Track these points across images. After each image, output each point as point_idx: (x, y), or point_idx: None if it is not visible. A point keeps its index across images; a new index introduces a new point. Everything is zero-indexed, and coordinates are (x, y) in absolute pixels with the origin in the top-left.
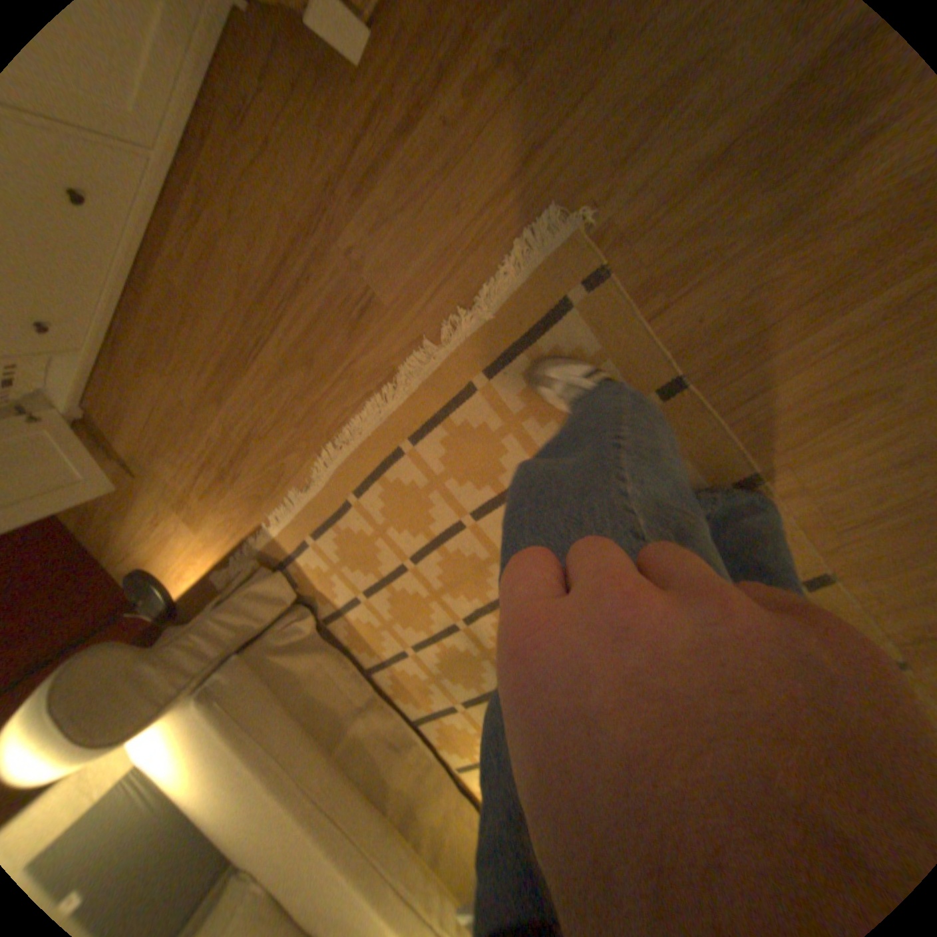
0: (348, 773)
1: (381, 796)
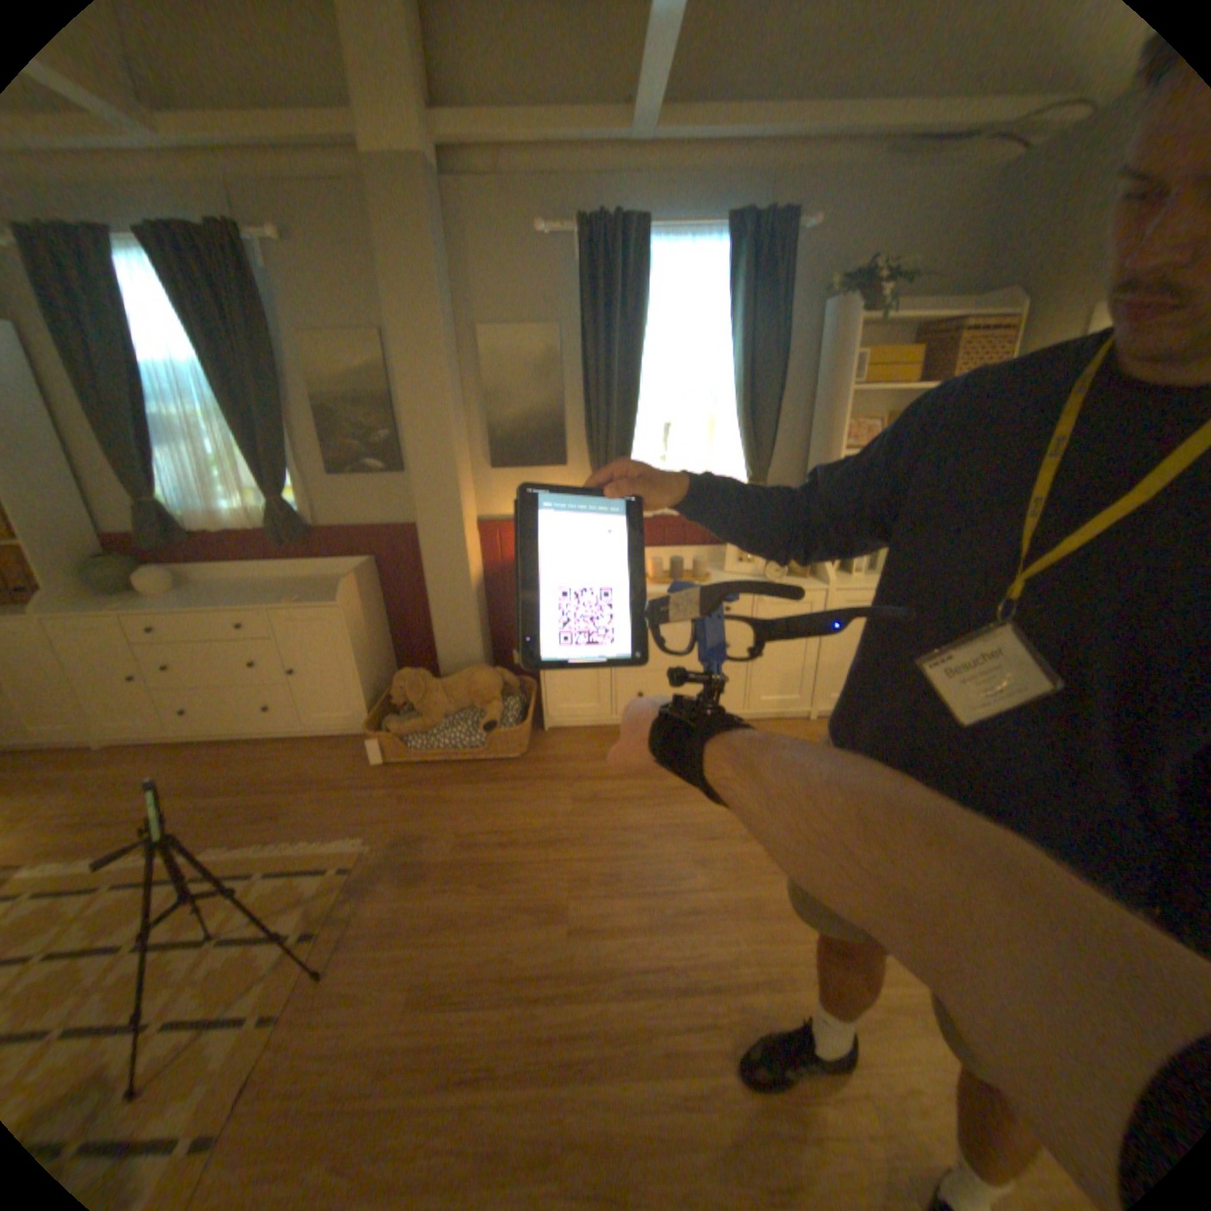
0: None
1: None
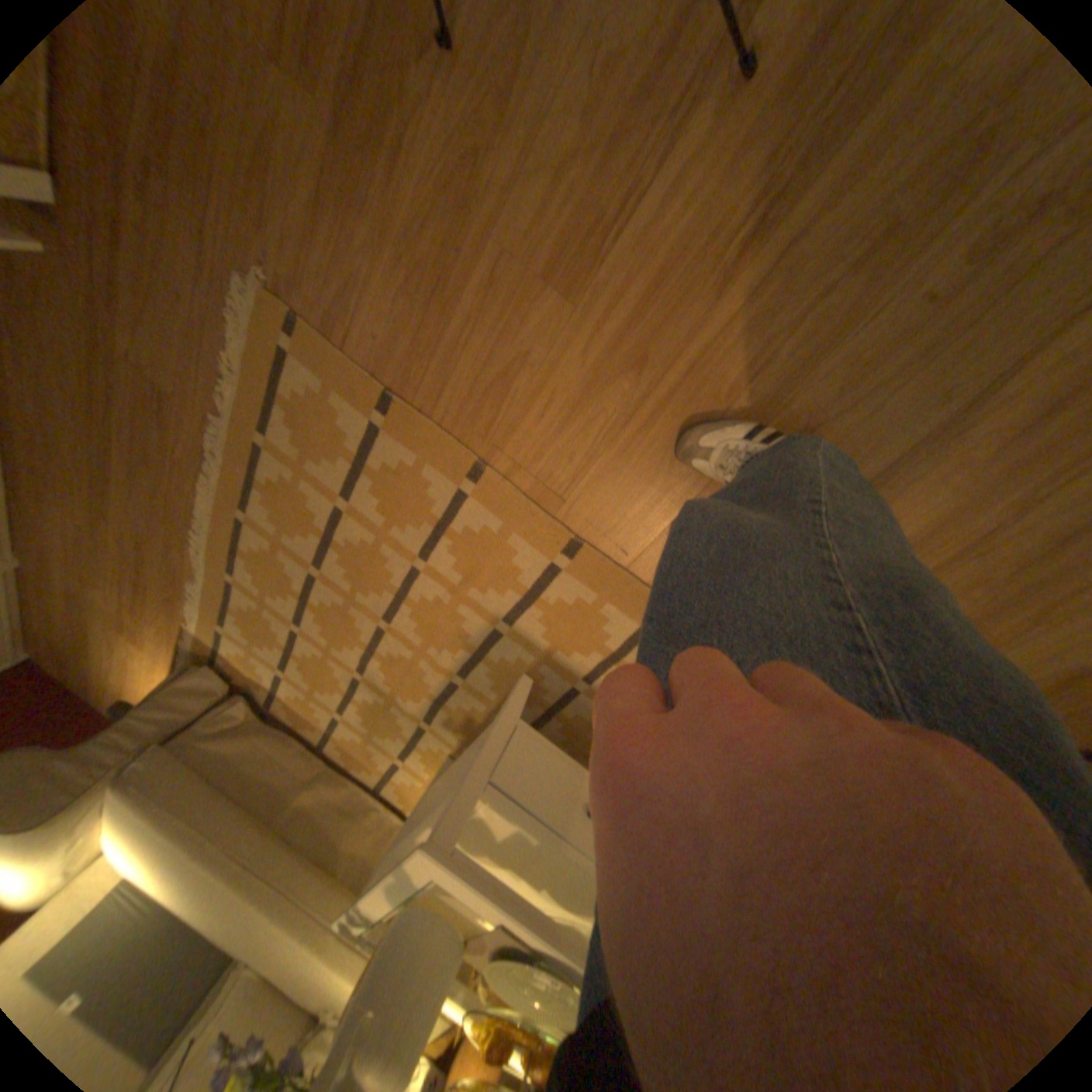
0: (289, 841)
1: (329, 859)
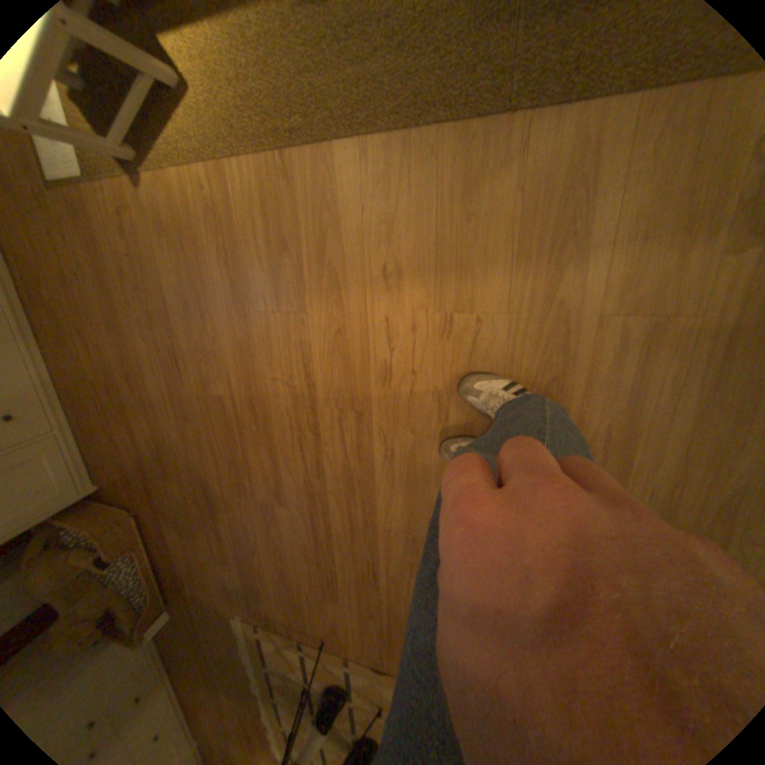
0: None
1: None
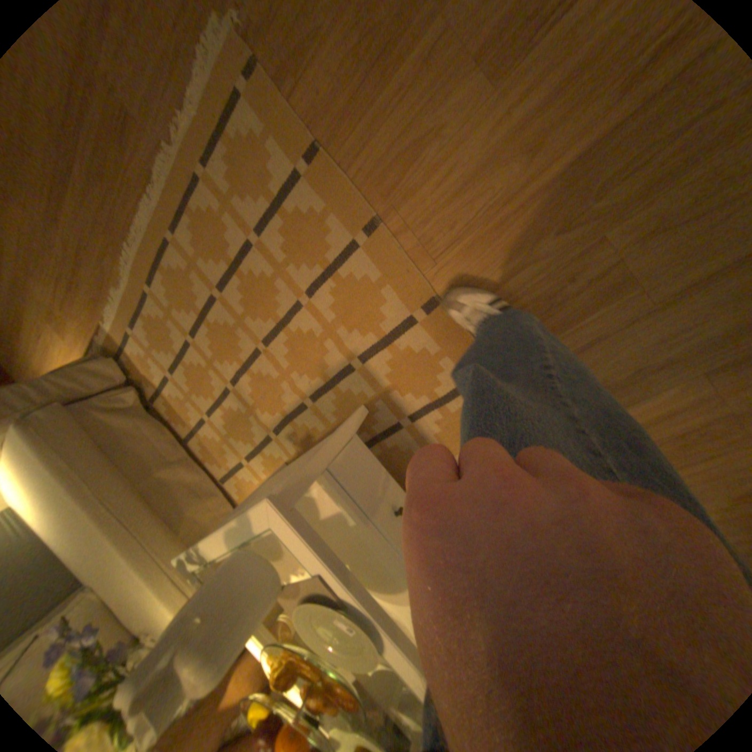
0: (148, 502)
1: (176, 522)
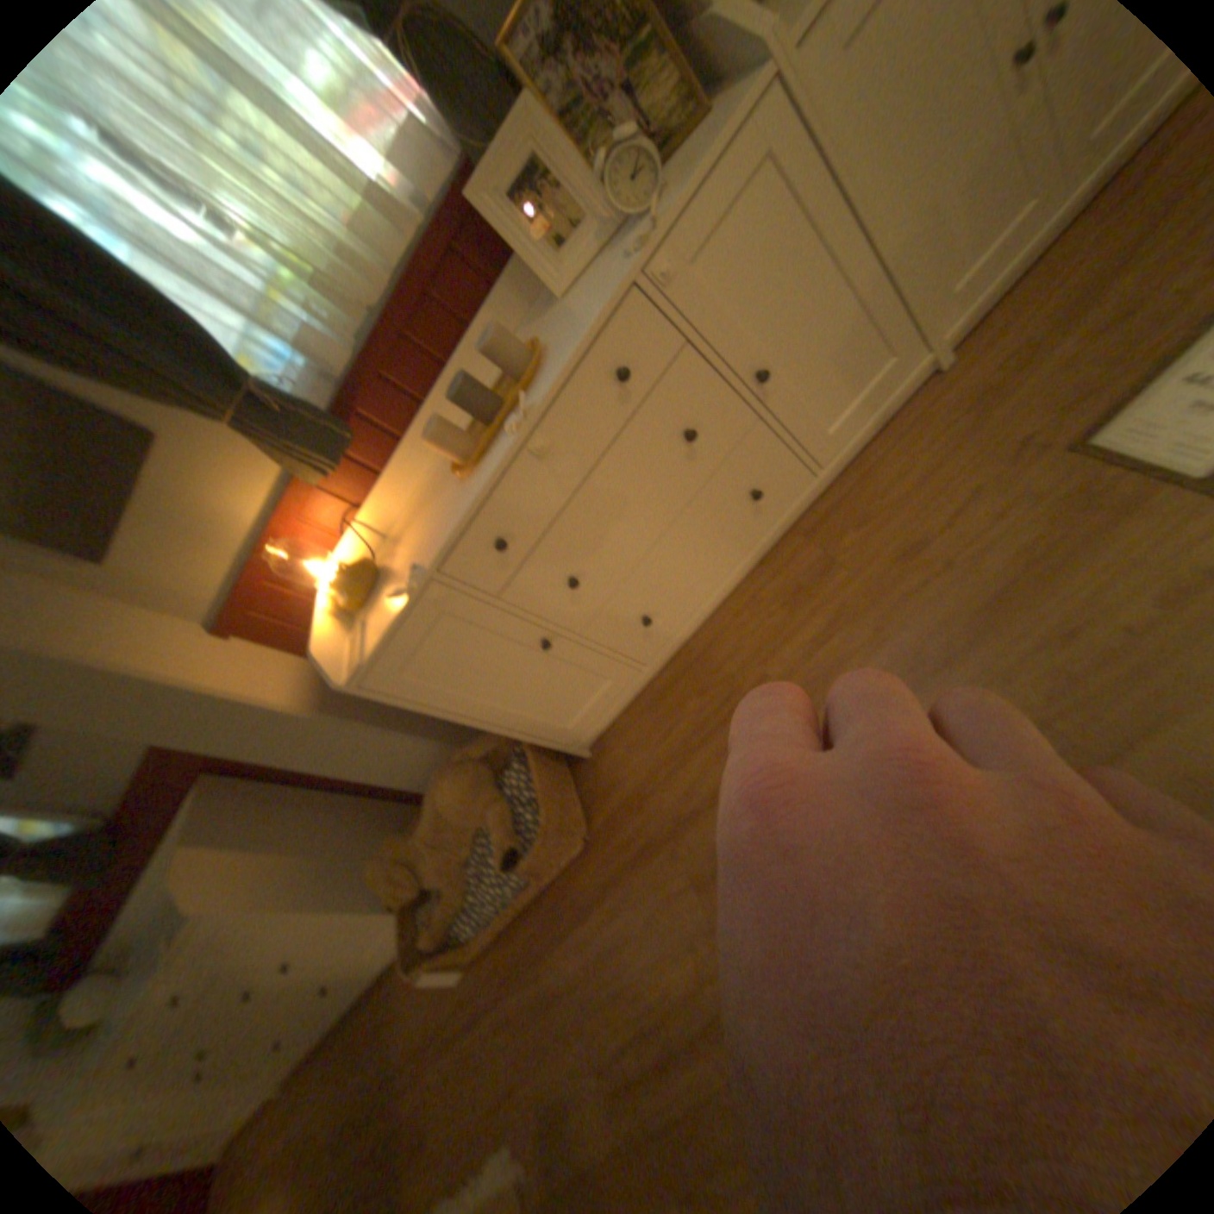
0: None
1: None
